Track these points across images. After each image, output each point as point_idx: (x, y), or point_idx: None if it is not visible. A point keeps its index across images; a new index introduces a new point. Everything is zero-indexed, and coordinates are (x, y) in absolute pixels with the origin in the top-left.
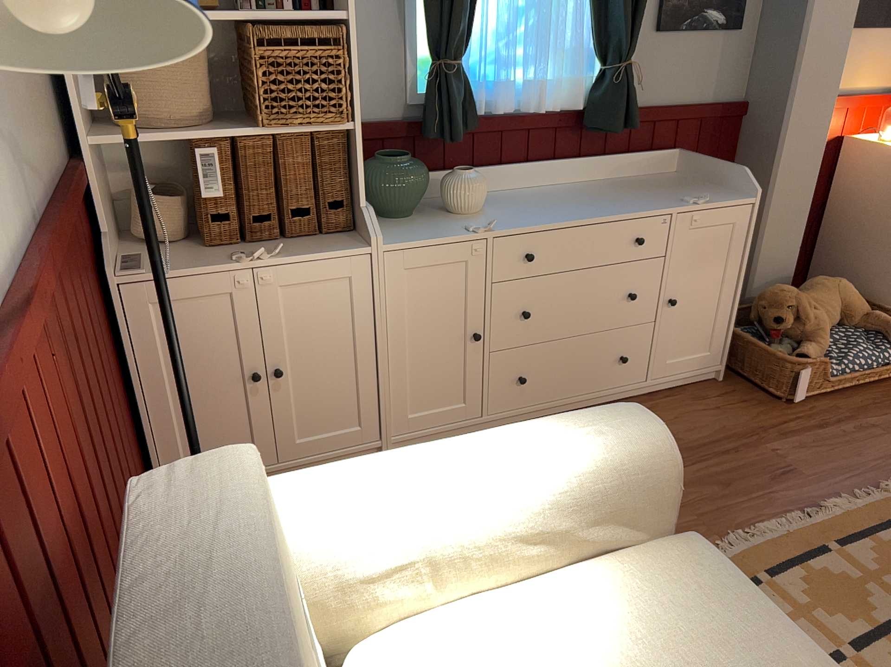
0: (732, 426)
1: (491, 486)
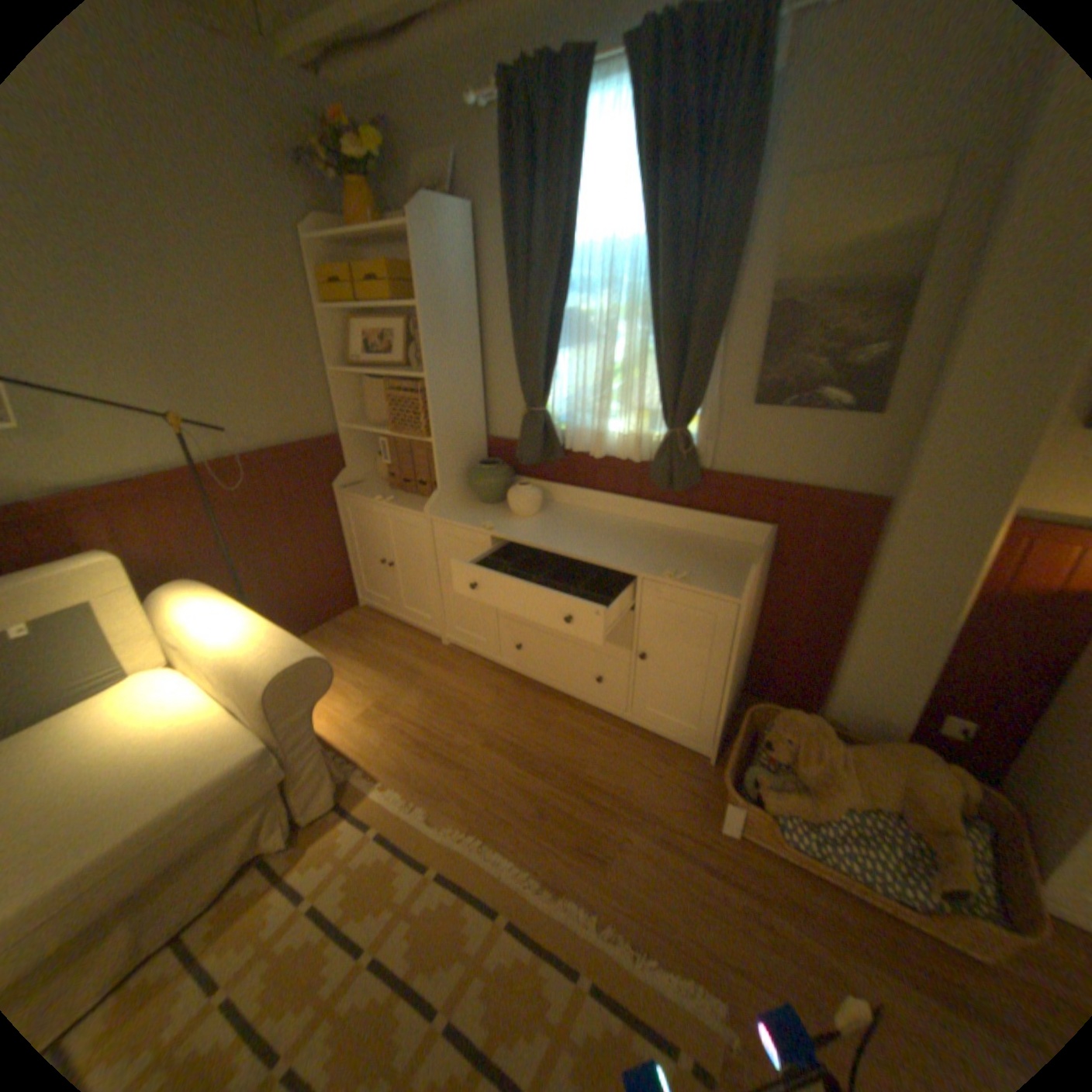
0: (639, 795)
1: (210, 639)
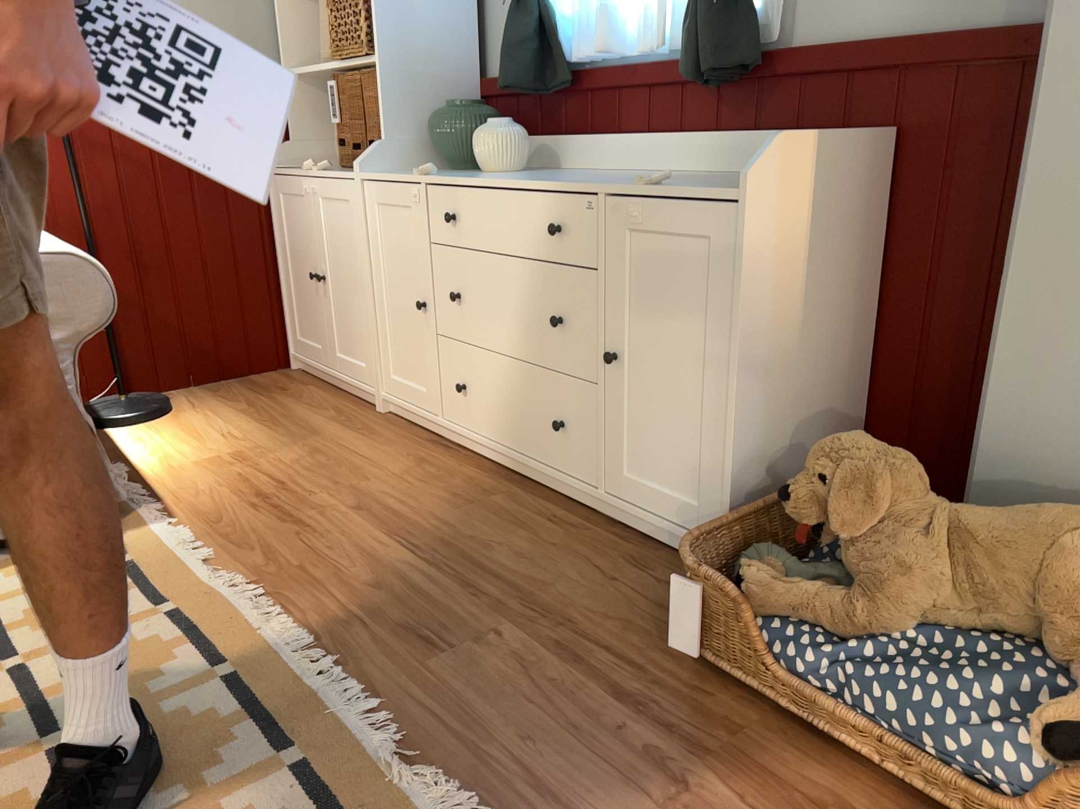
0: (559, 591)
1: None
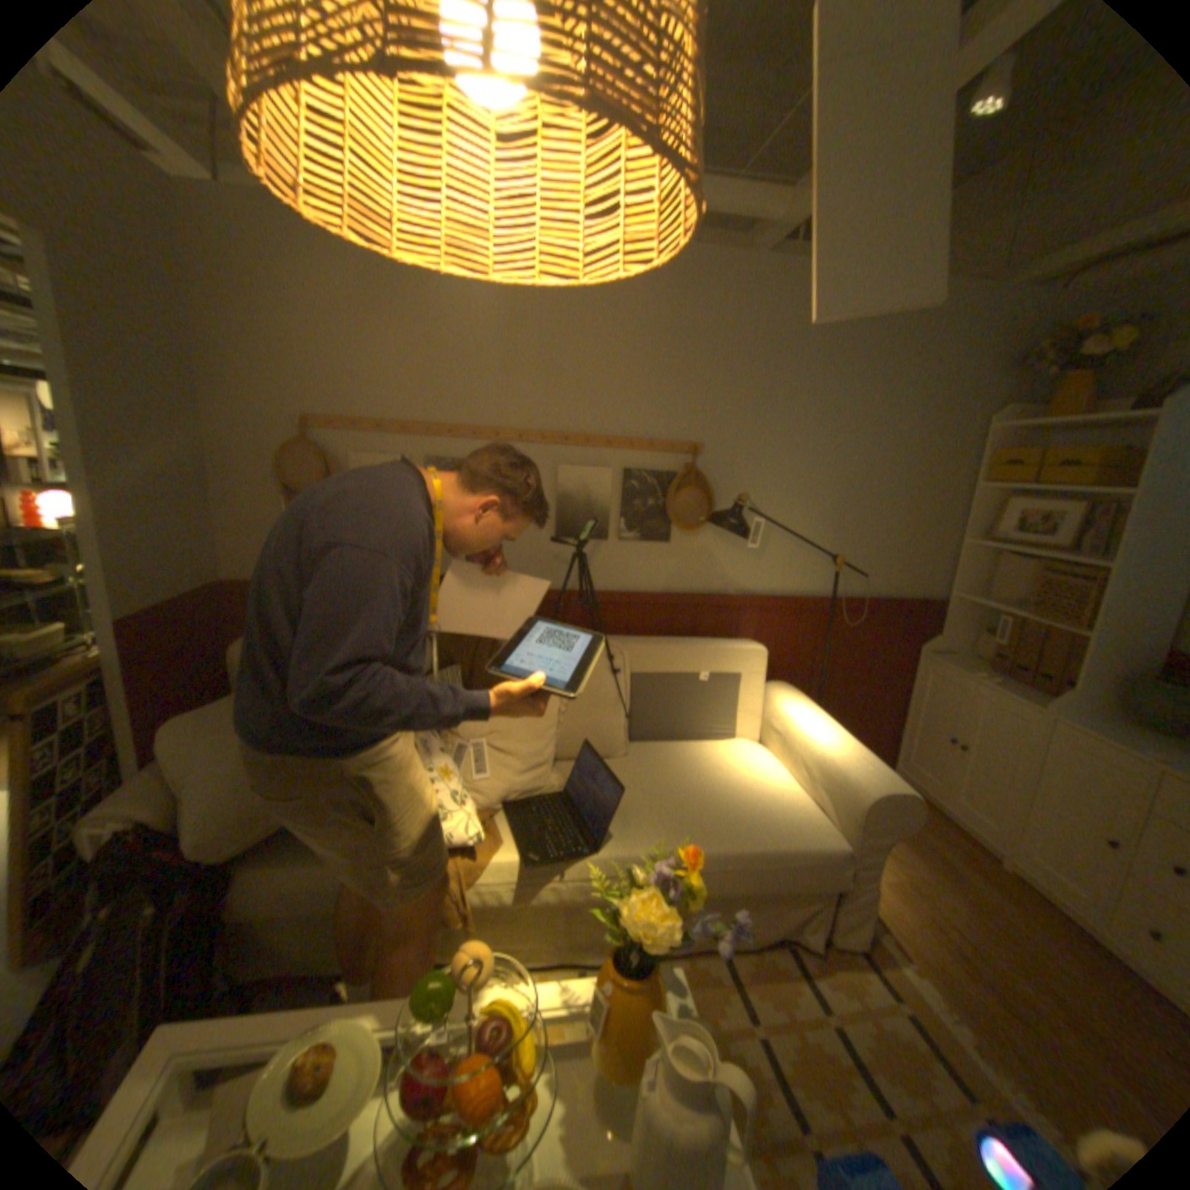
0: None
1: (820, 740)
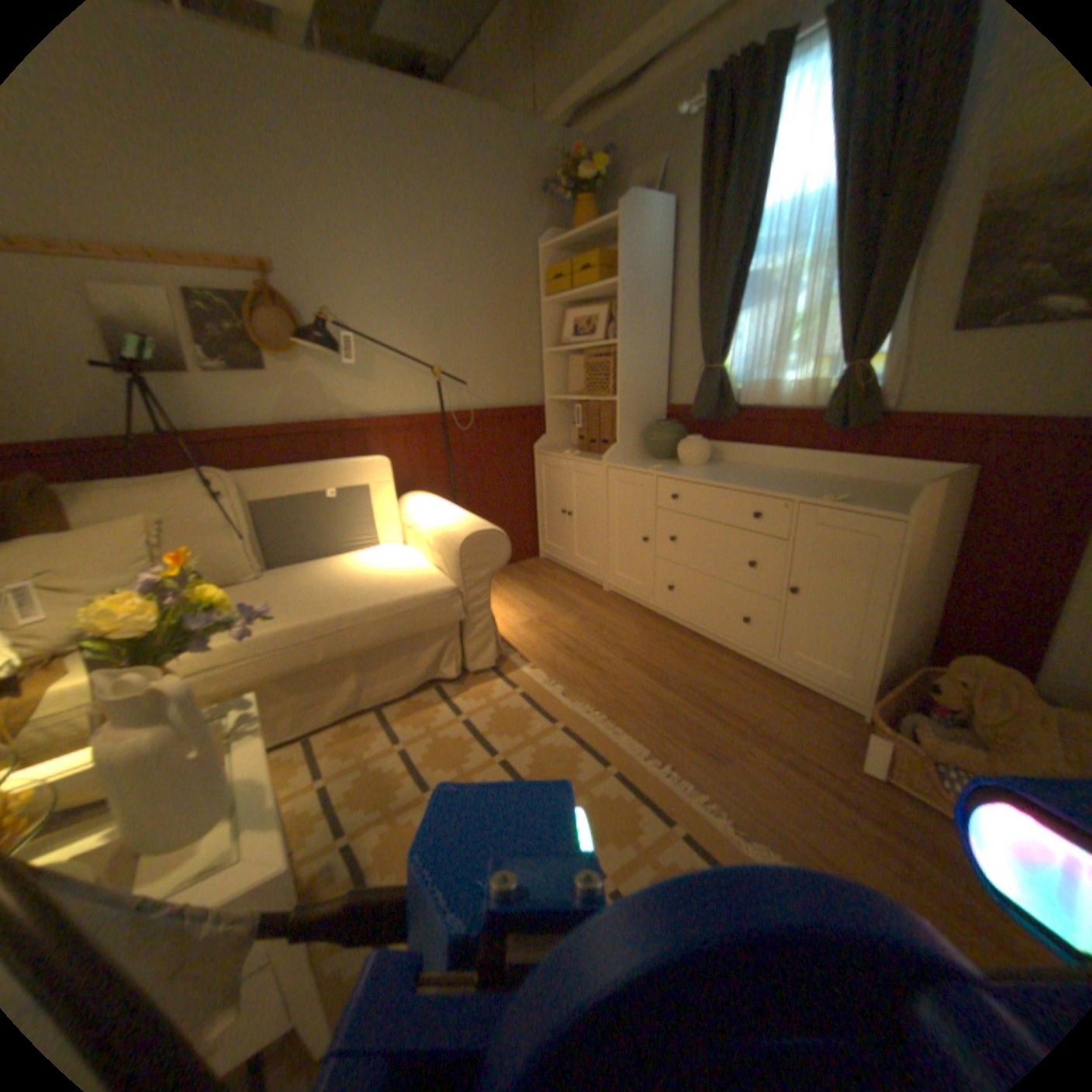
0: (772, 726)
1: (433, 516)
